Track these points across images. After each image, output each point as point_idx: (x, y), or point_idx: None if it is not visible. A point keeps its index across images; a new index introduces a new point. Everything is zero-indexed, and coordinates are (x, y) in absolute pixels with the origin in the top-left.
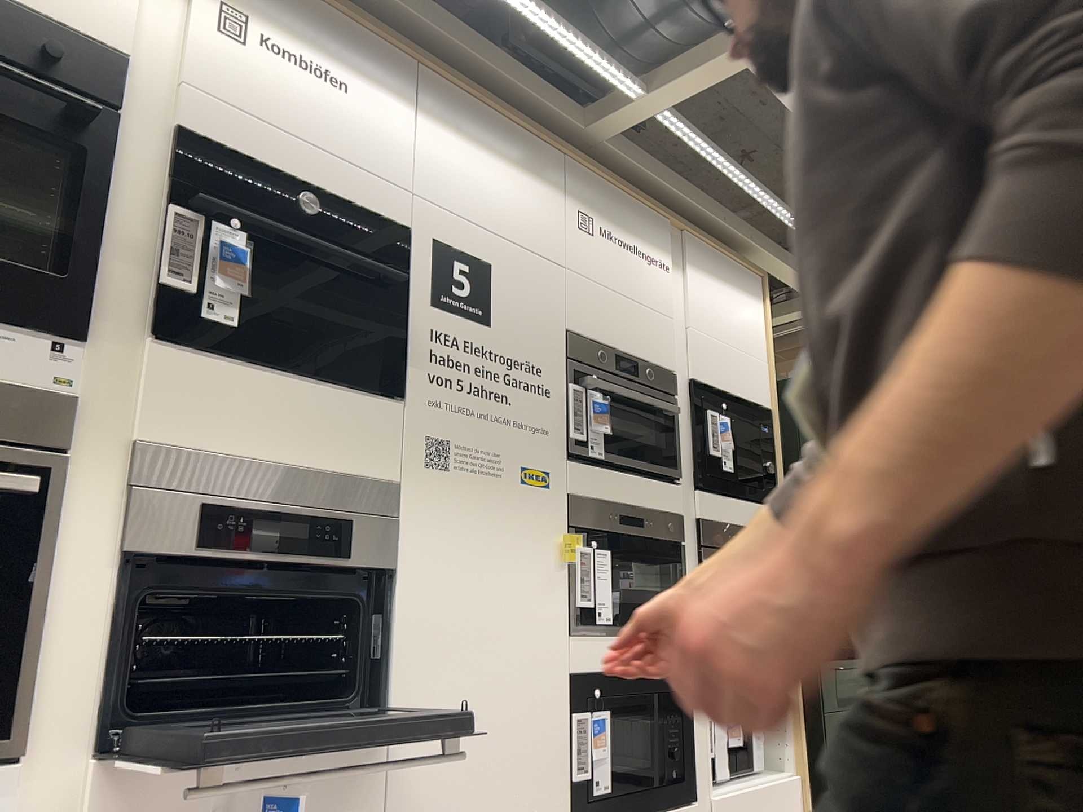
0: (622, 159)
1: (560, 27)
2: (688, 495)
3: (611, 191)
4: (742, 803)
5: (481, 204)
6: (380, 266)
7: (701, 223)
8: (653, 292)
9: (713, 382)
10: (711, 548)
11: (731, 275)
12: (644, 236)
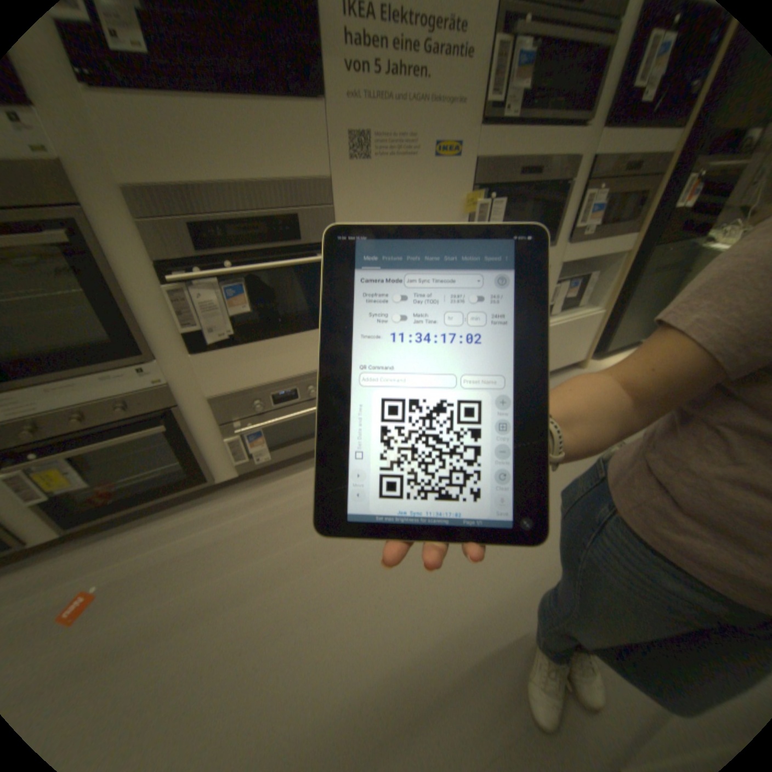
0: None
1: None
2: (595, 133)
3: None
4: (559, 328)
5: None
6: None
7: None
8: None
9: None
10: (600, 177)
11: None
12: None
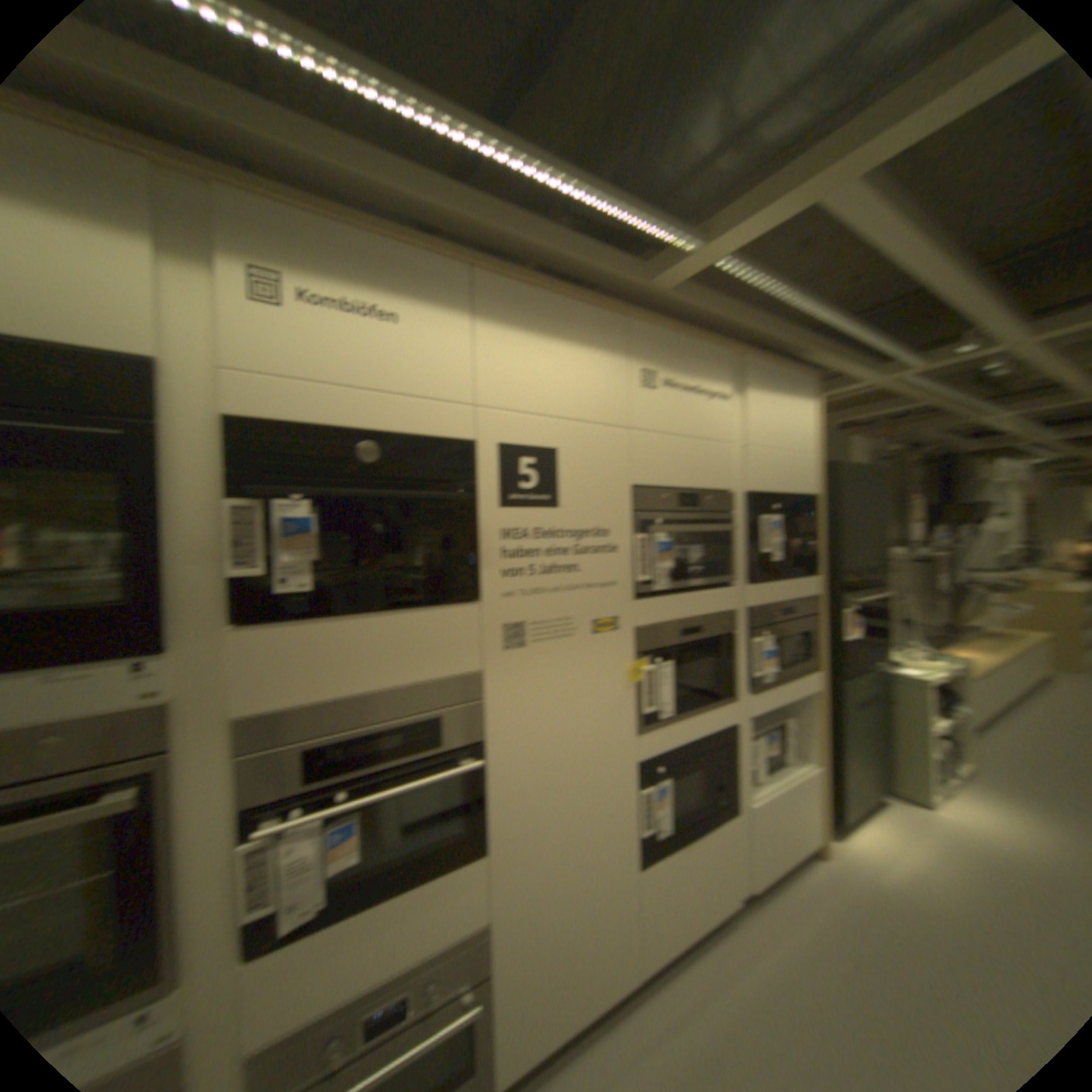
0: (686, 302)
1: (611, 194)
2: (742, 590)
3: (676, 339)
4: (777, 804)
5: (546, 394)
6: (446, 496)
7: (763, 339)
8: (715, 424)
9: (768, 489)
10: (761, 626)
11: (789, 384)
12: (708, 374)
